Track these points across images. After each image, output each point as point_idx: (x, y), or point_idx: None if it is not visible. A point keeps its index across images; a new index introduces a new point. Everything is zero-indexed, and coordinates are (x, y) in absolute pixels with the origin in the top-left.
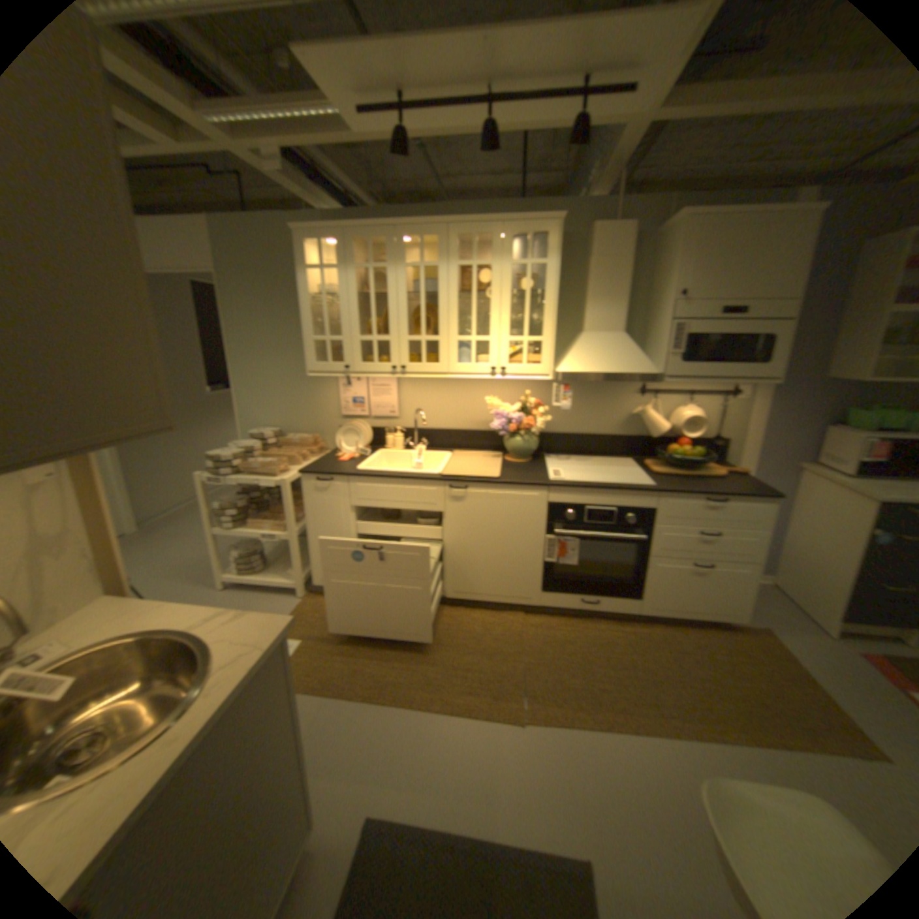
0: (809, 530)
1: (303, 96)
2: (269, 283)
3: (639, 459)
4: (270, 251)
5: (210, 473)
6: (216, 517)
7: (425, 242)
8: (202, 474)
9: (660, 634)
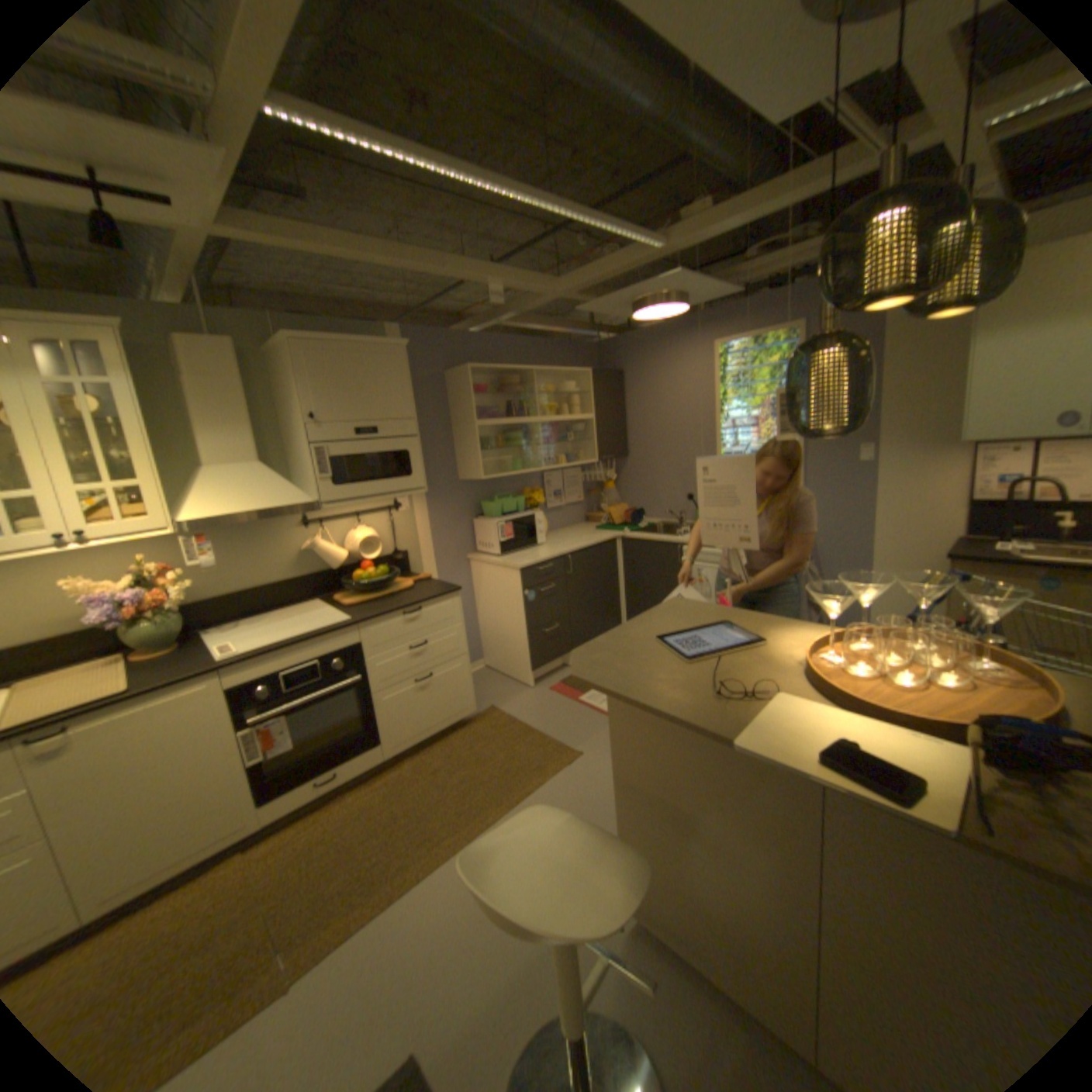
0: (490, 609)
1: None
2: None
3: (328, 596)
4: None
5: None
6: None
7: None
8: None
9: (409, 767)
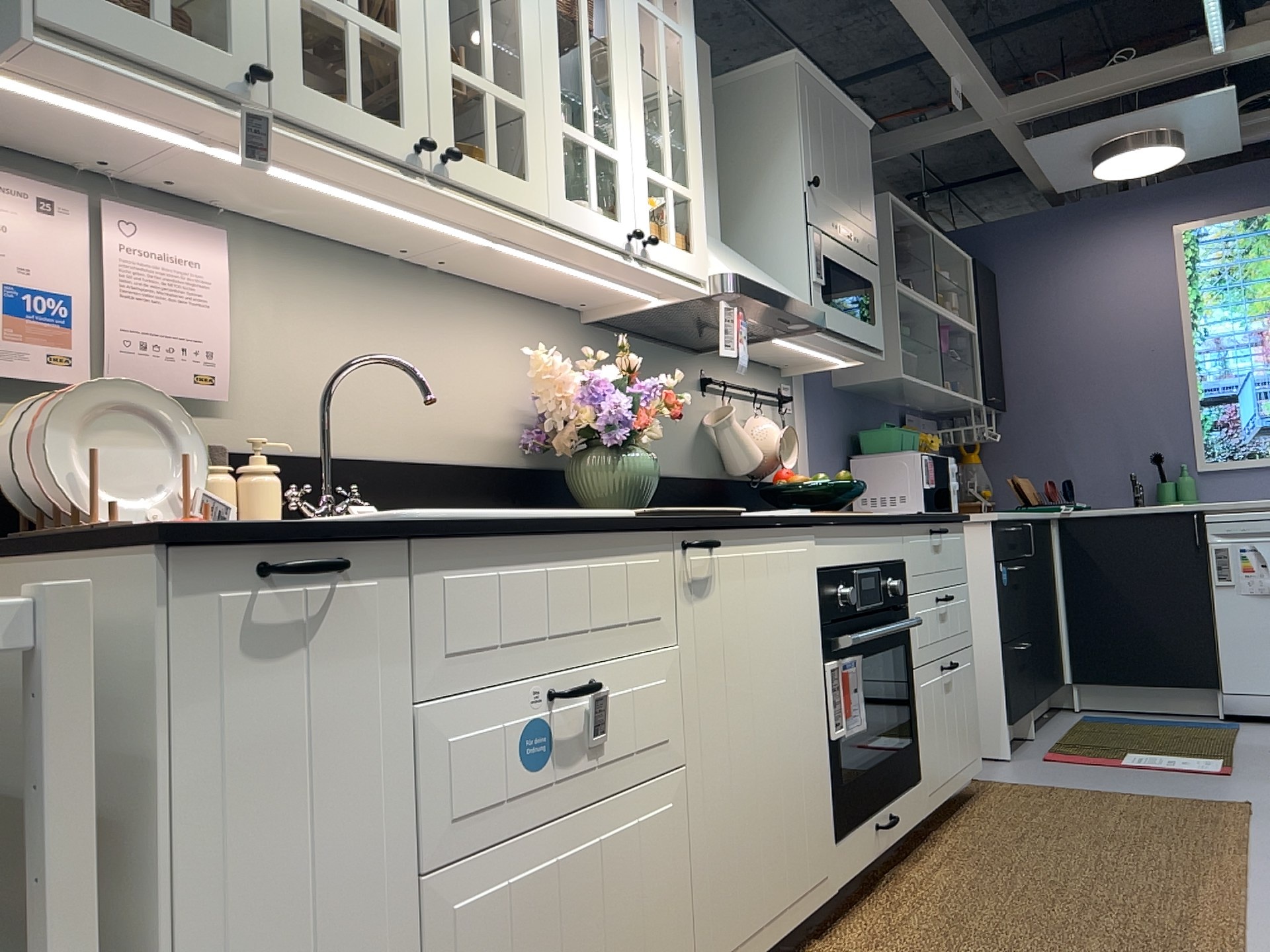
0: None
1: None
2: None
3: None
4: None
5: None
6: None
7: None
8: None
9: (957, 837)
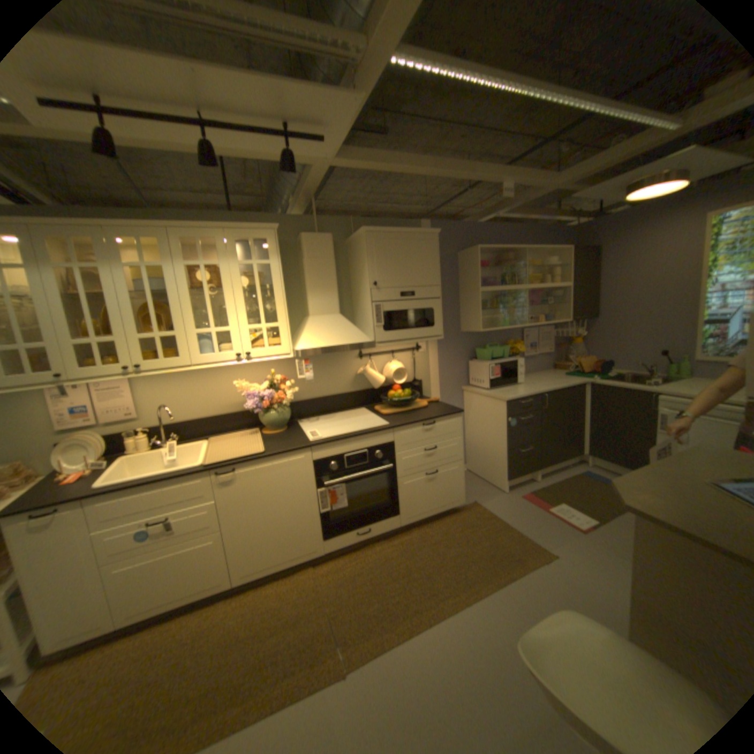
0: (476, 428)
1: None
2: None
3: (370, 407)
4: None
5: None
6: None
7: (143, 244)
8: None
9: (417, 535)
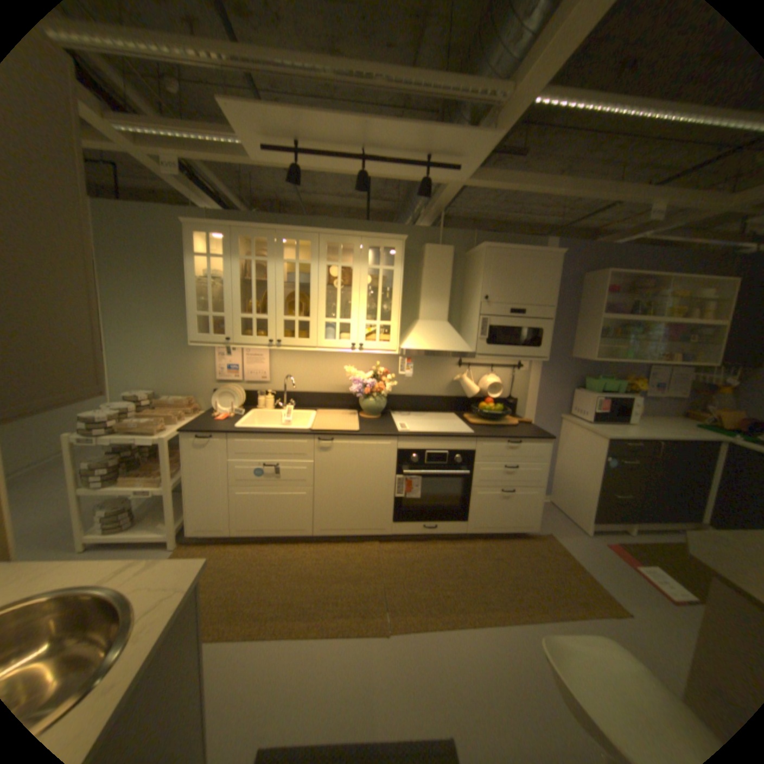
0: (569, 461)
1: (211, 127)
2: (153, 263)
3: (459, 414)
4: (156, 237)
5: (83, 434)
6: (86, 477)
7: (298, 244)
8: (73, 436)
9: (481, 546)
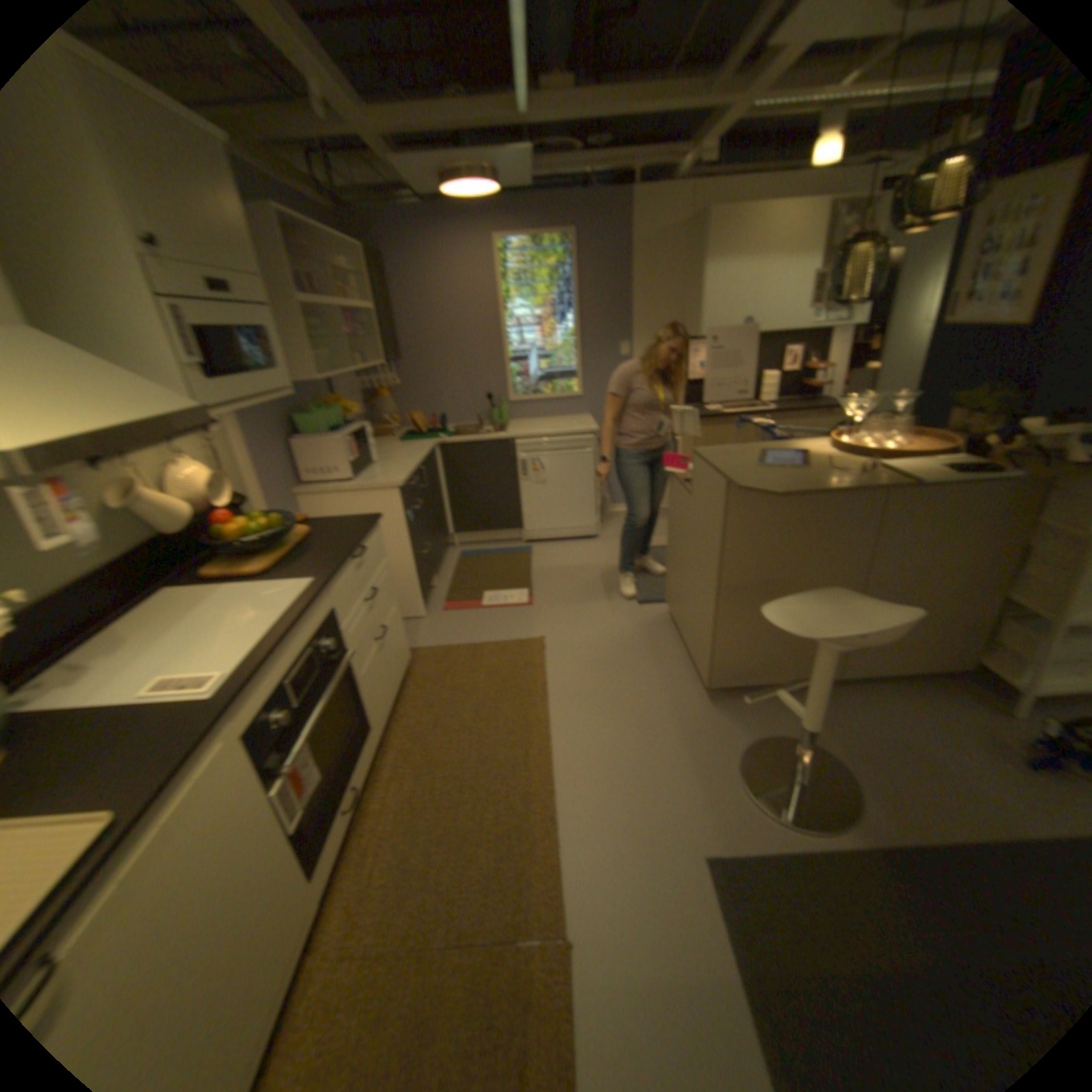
0: None
1: None
2: None
3: (186, 578)
4: None
5: None
6: None
7: None
8: None
9: (400, 739)
